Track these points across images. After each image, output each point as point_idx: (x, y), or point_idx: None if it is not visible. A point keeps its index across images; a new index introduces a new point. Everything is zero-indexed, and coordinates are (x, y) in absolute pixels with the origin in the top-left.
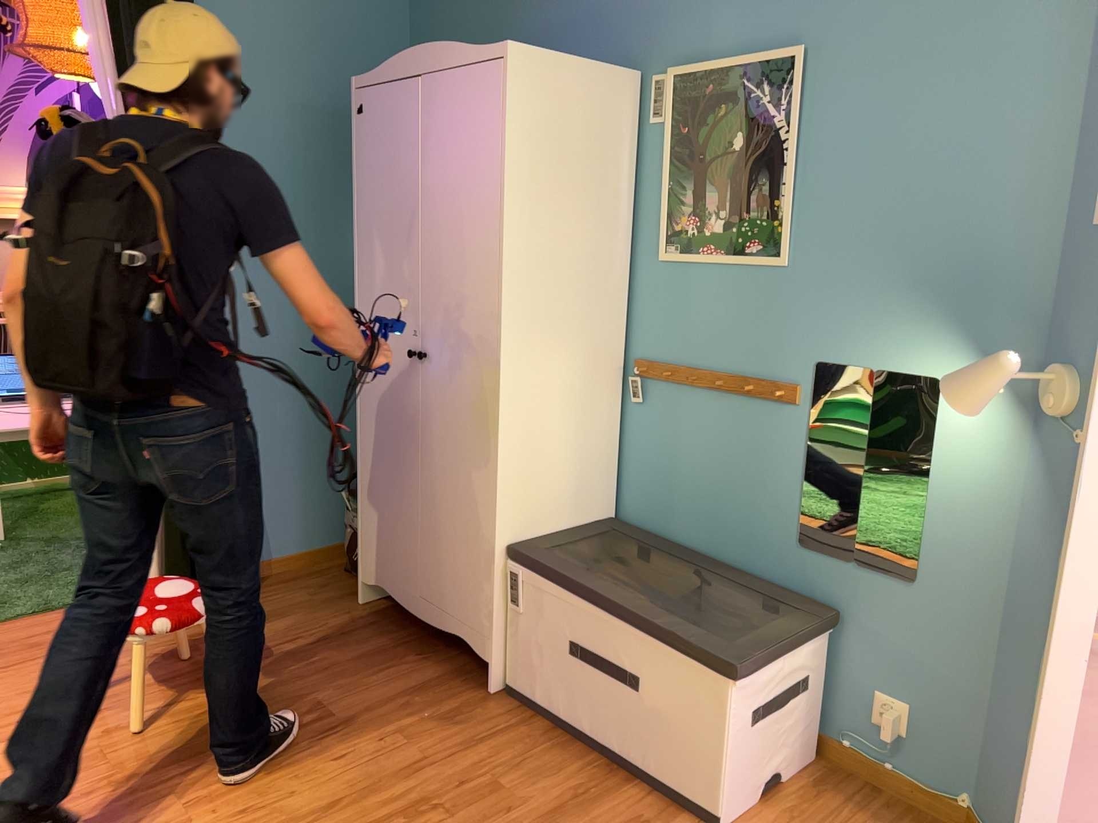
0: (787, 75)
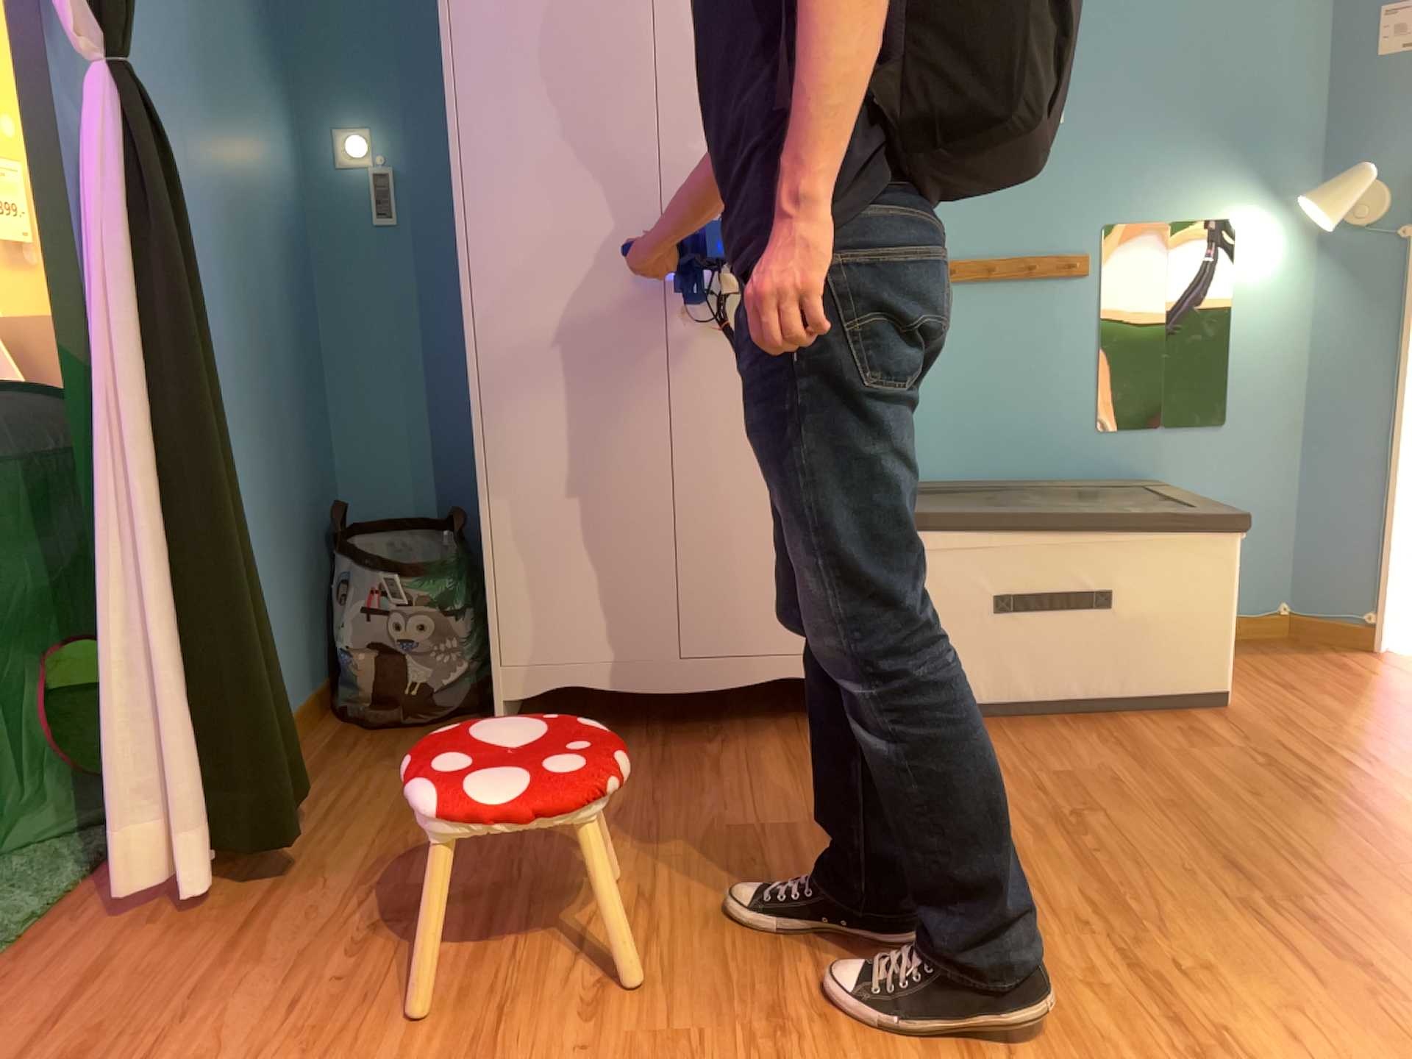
0: None
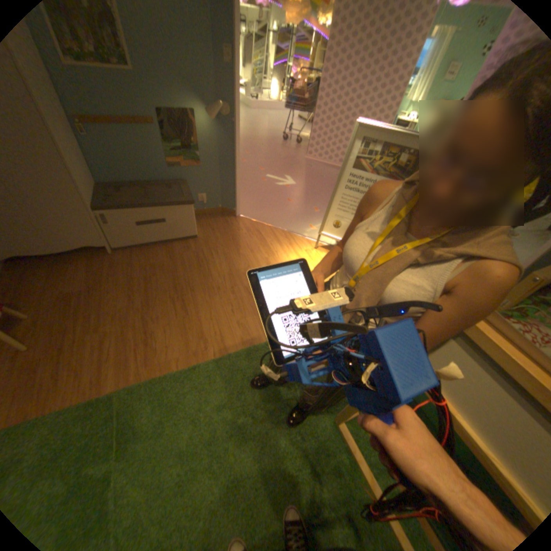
0: None
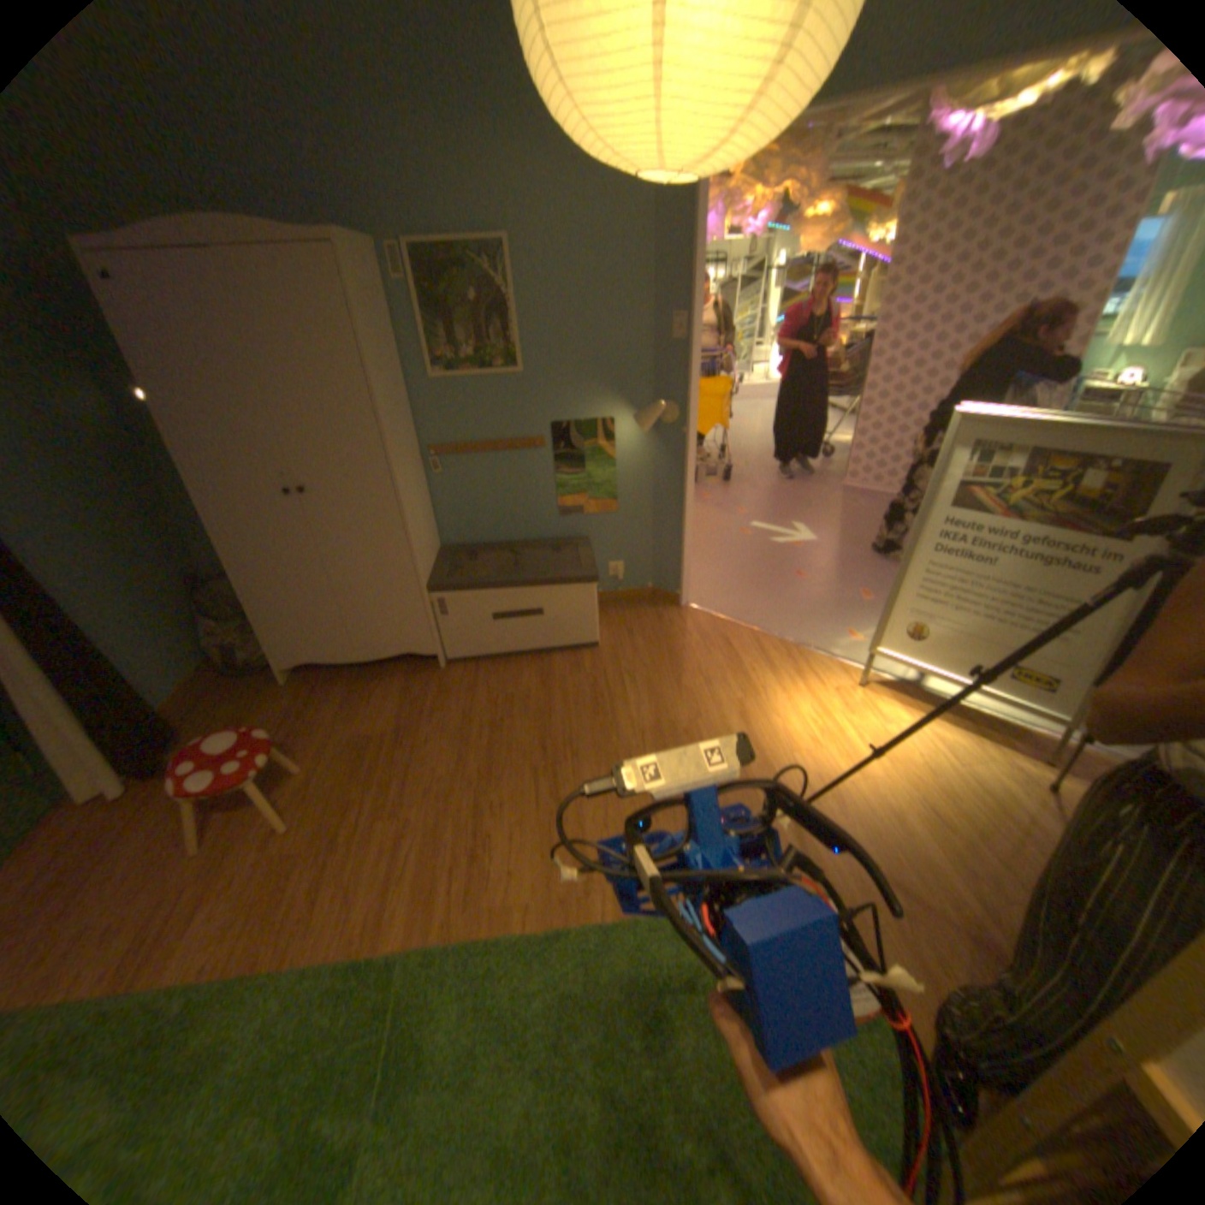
0: (497, 249)
